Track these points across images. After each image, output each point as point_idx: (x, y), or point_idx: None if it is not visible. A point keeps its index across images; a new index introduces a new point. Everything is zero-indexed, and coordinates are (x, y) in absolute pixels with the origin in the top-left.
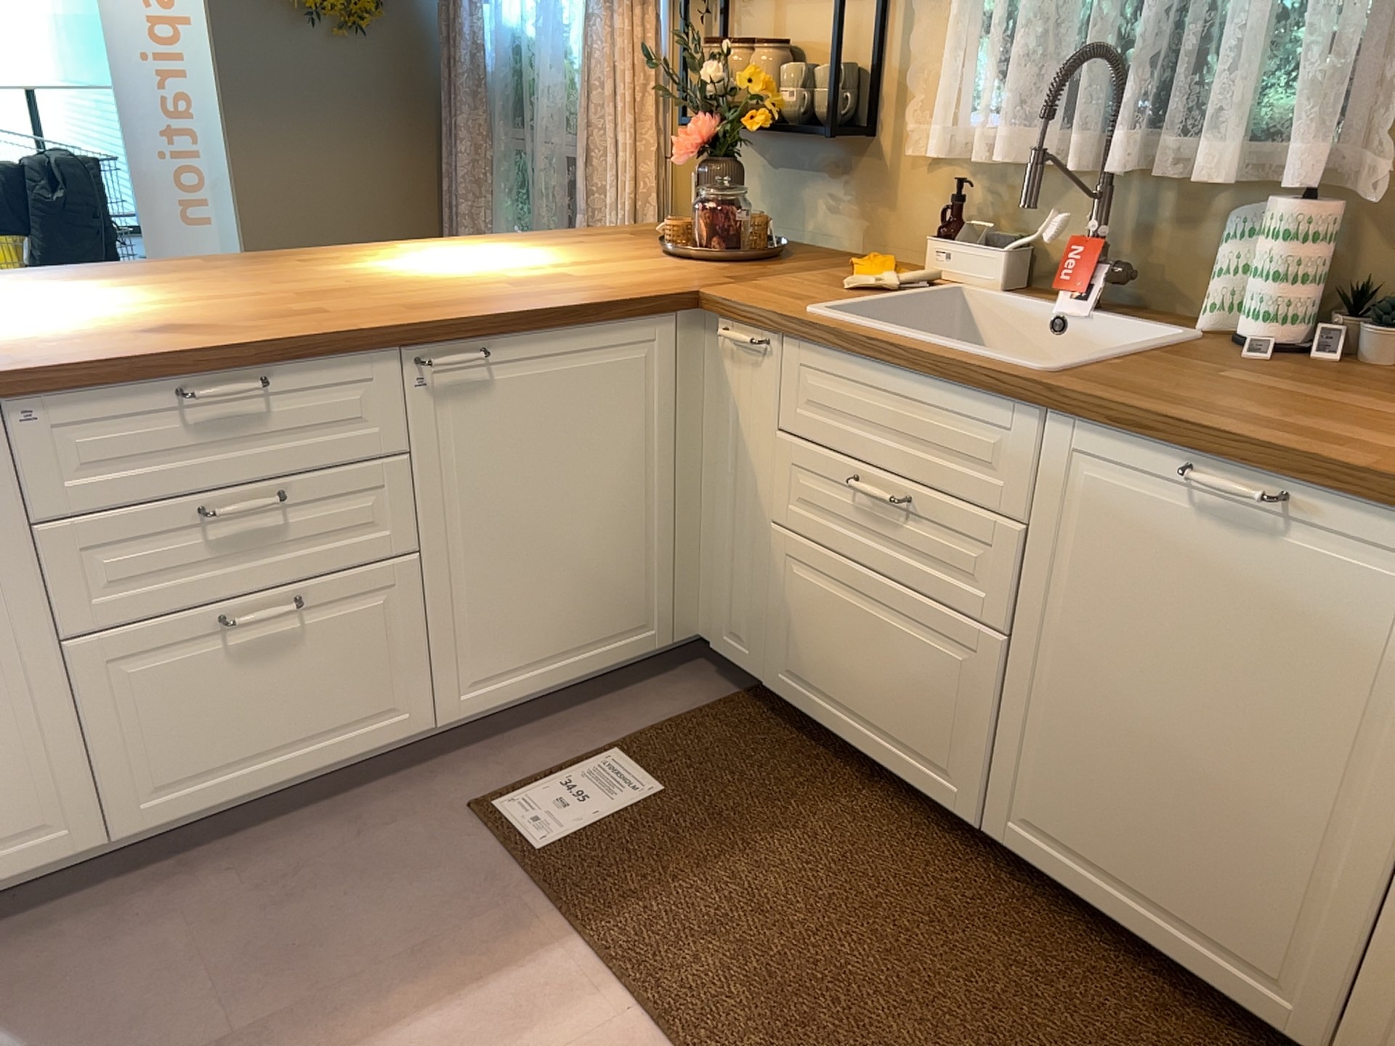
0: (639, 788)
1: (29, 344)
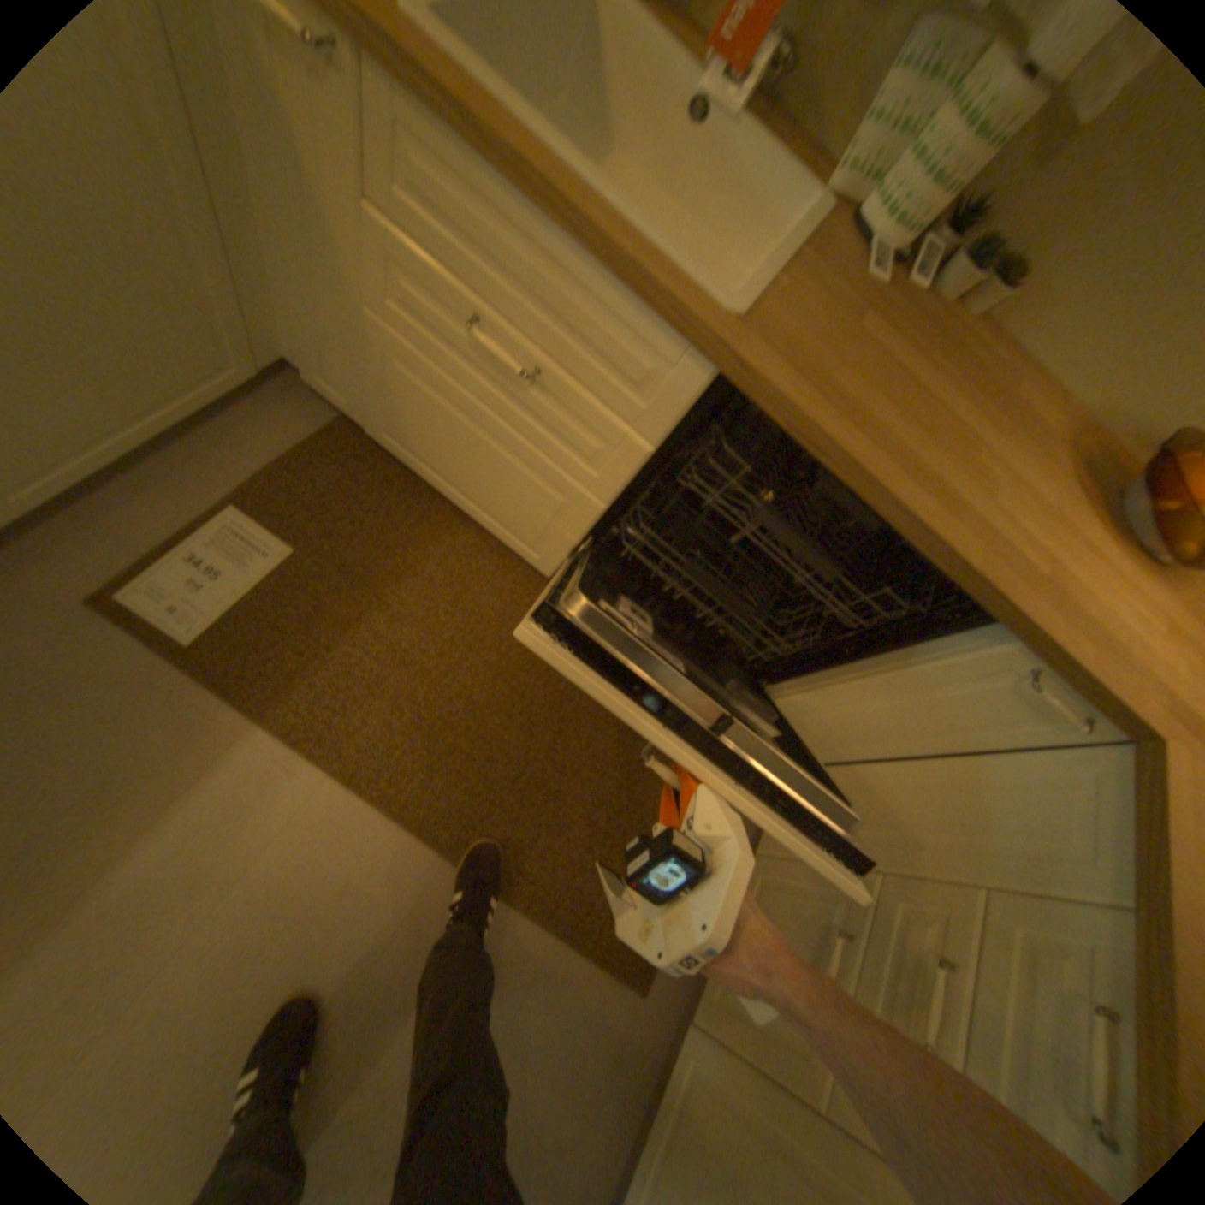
0: (269, 555)
1: None
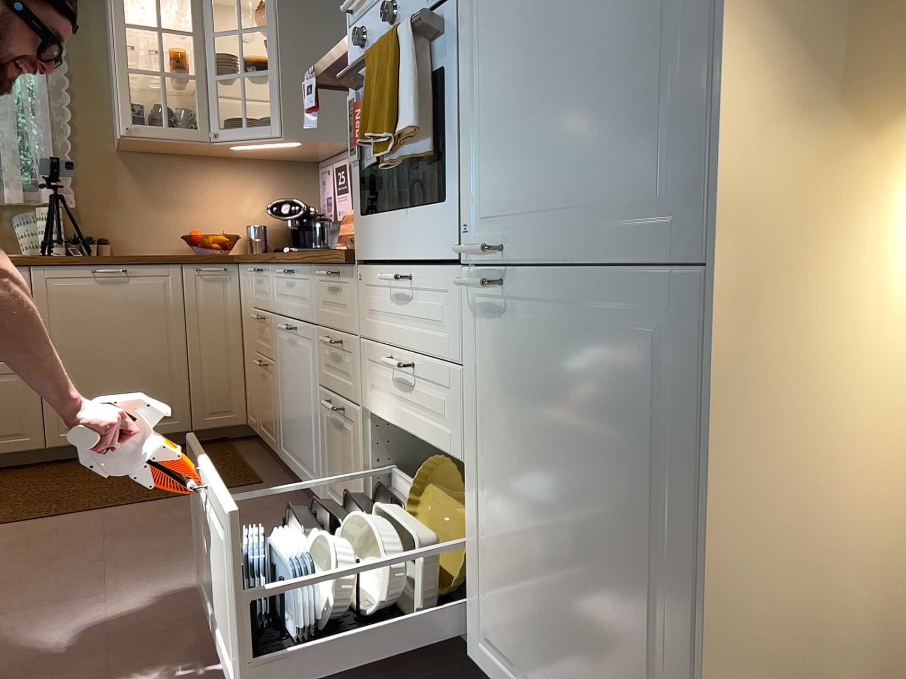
0: None
1: None
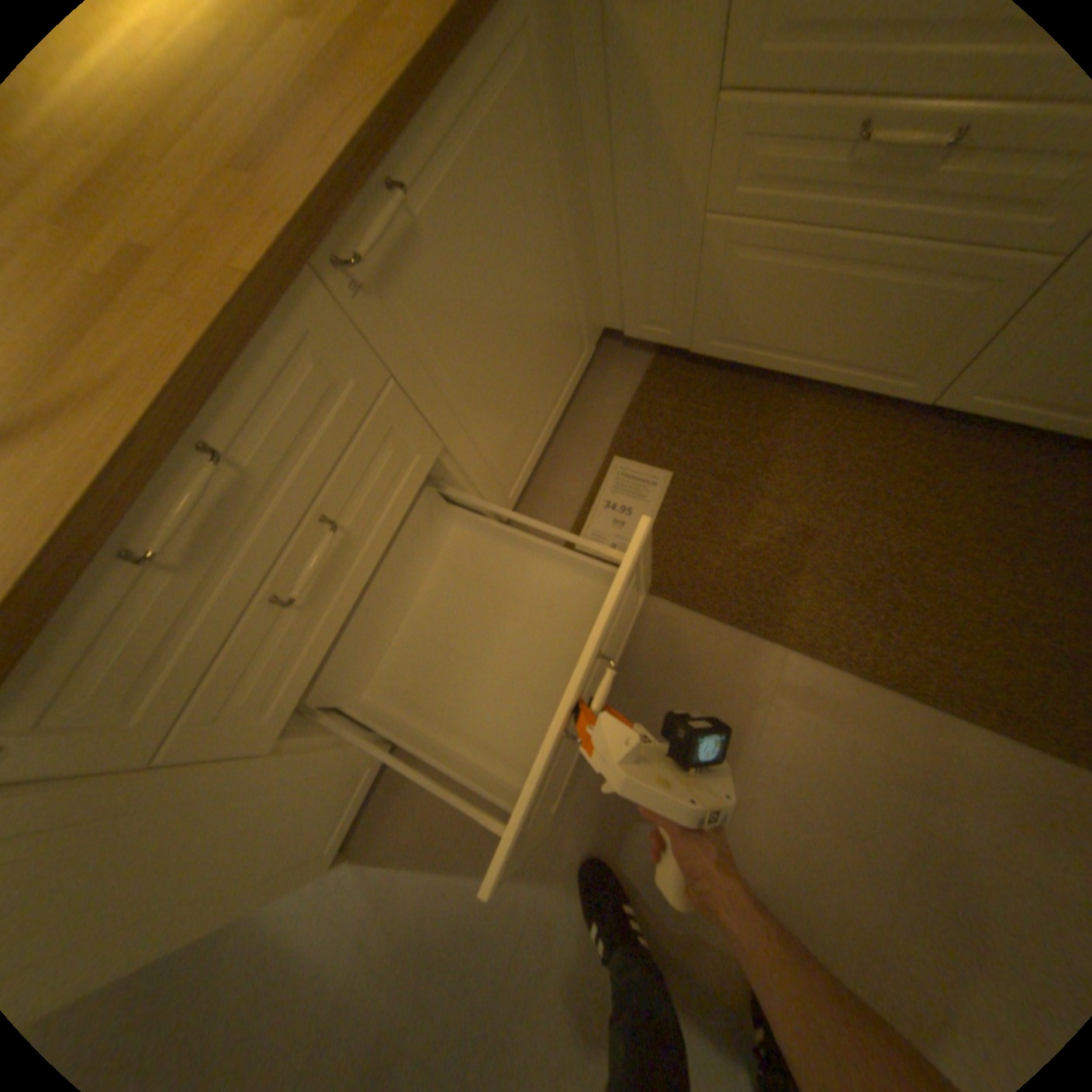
0: (656, 481)
1: None
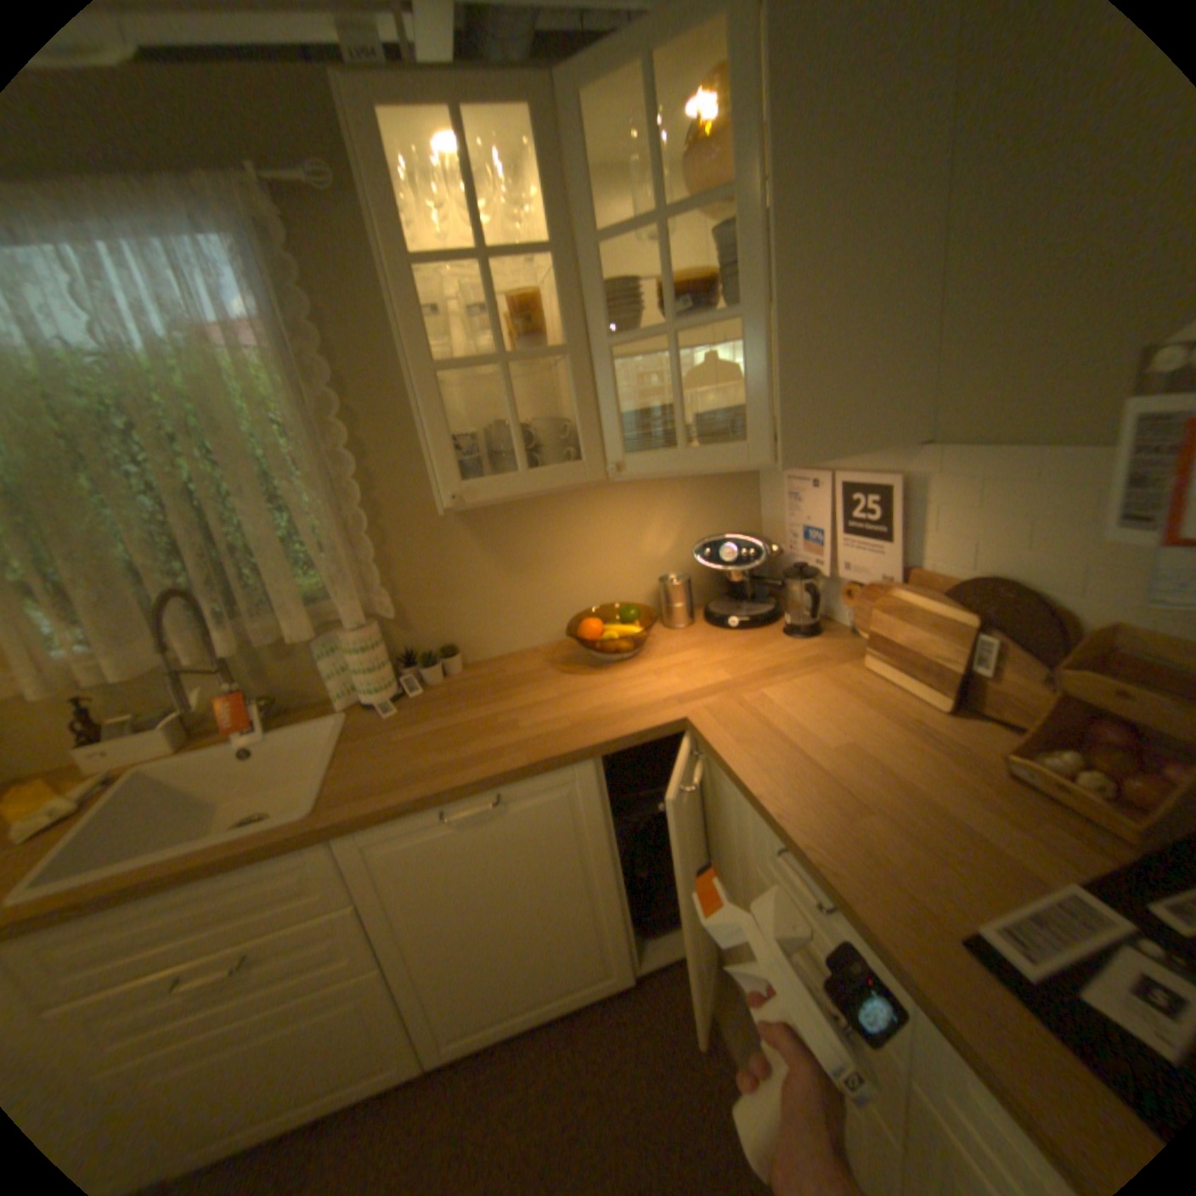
0: None
1: None
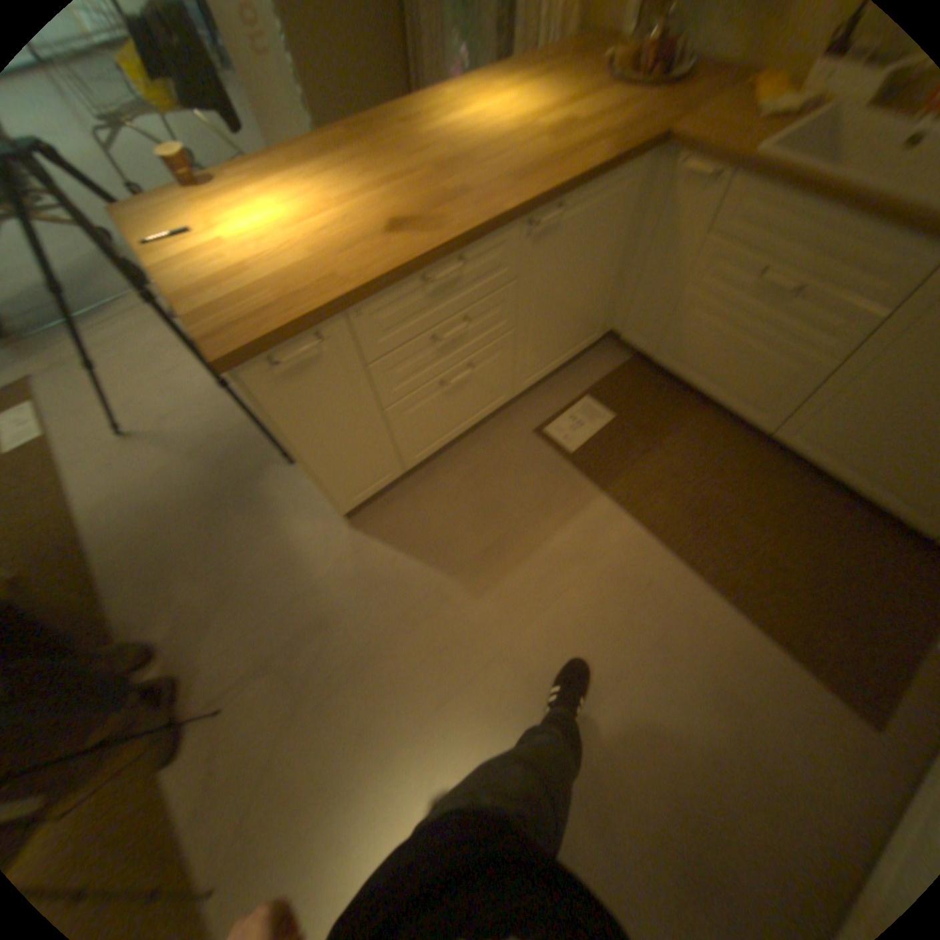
0: (603, 418)
1: (325, 256)
